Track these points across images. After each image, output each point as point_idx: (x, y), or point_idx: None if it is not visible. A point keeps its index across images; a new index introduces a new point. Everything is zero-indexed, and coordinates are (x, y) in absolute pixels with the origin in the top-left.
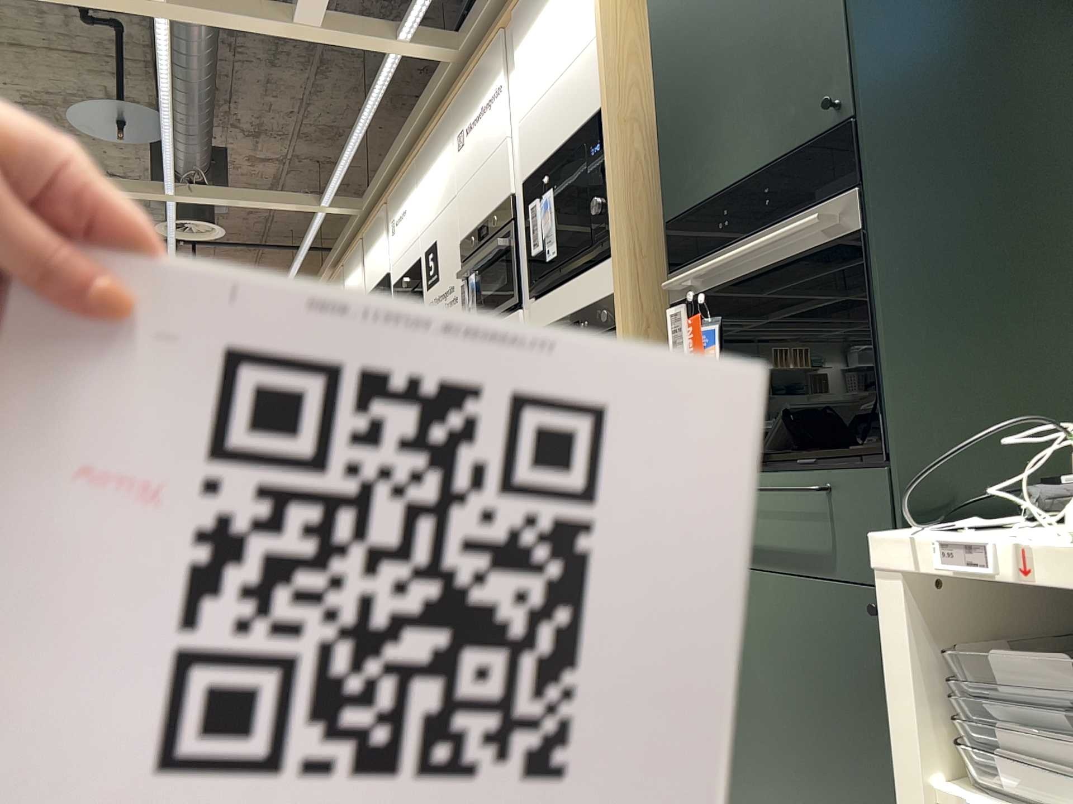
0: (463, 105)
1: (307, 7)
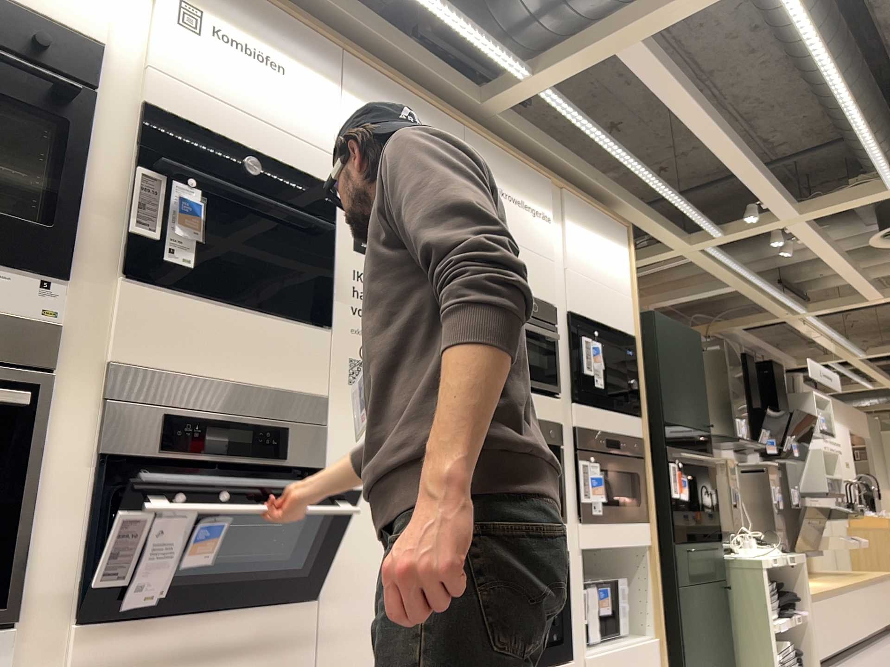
0: (489, 158)
1: (648, 62)
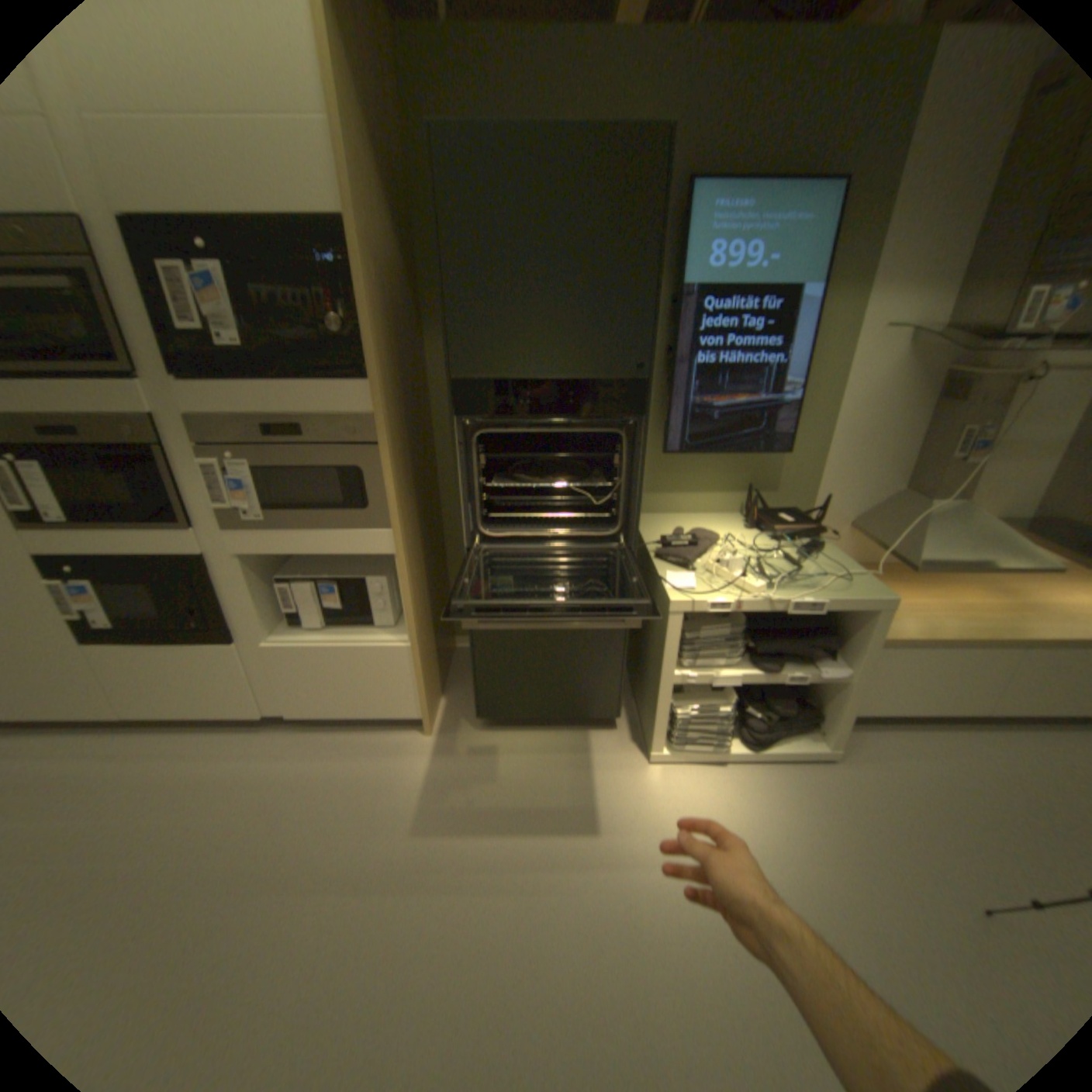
0: None
1: None
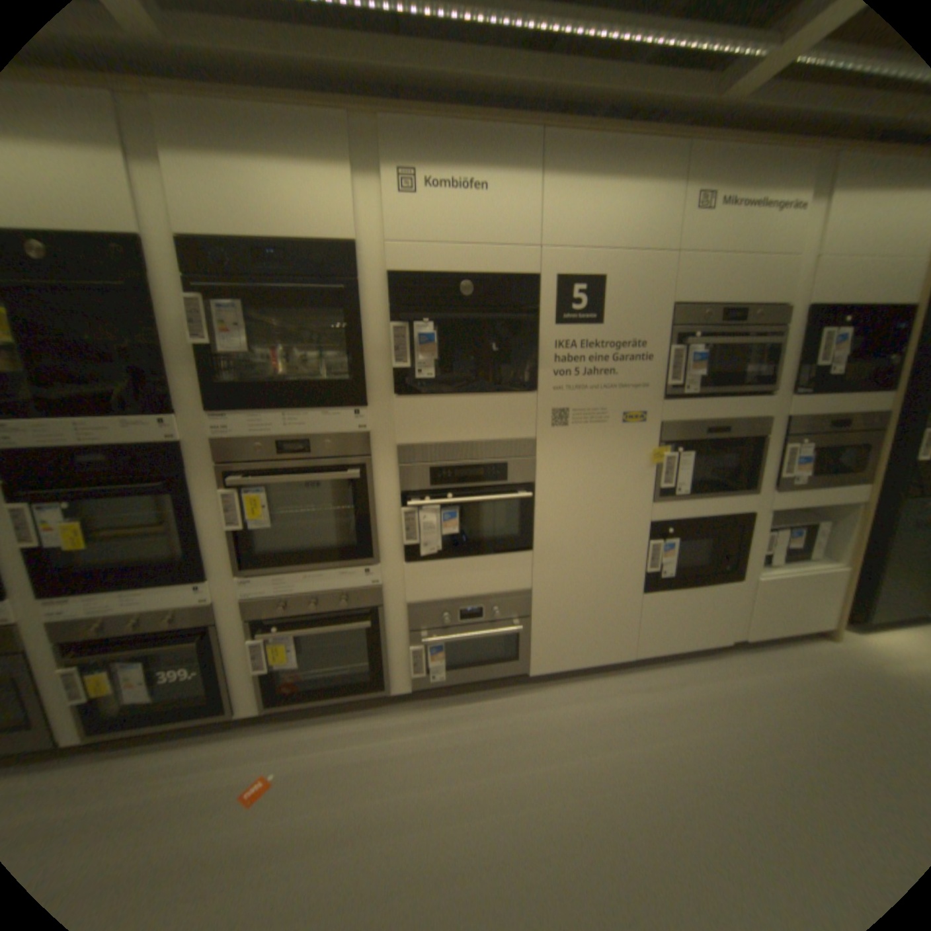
0: (723, 164)
1: None
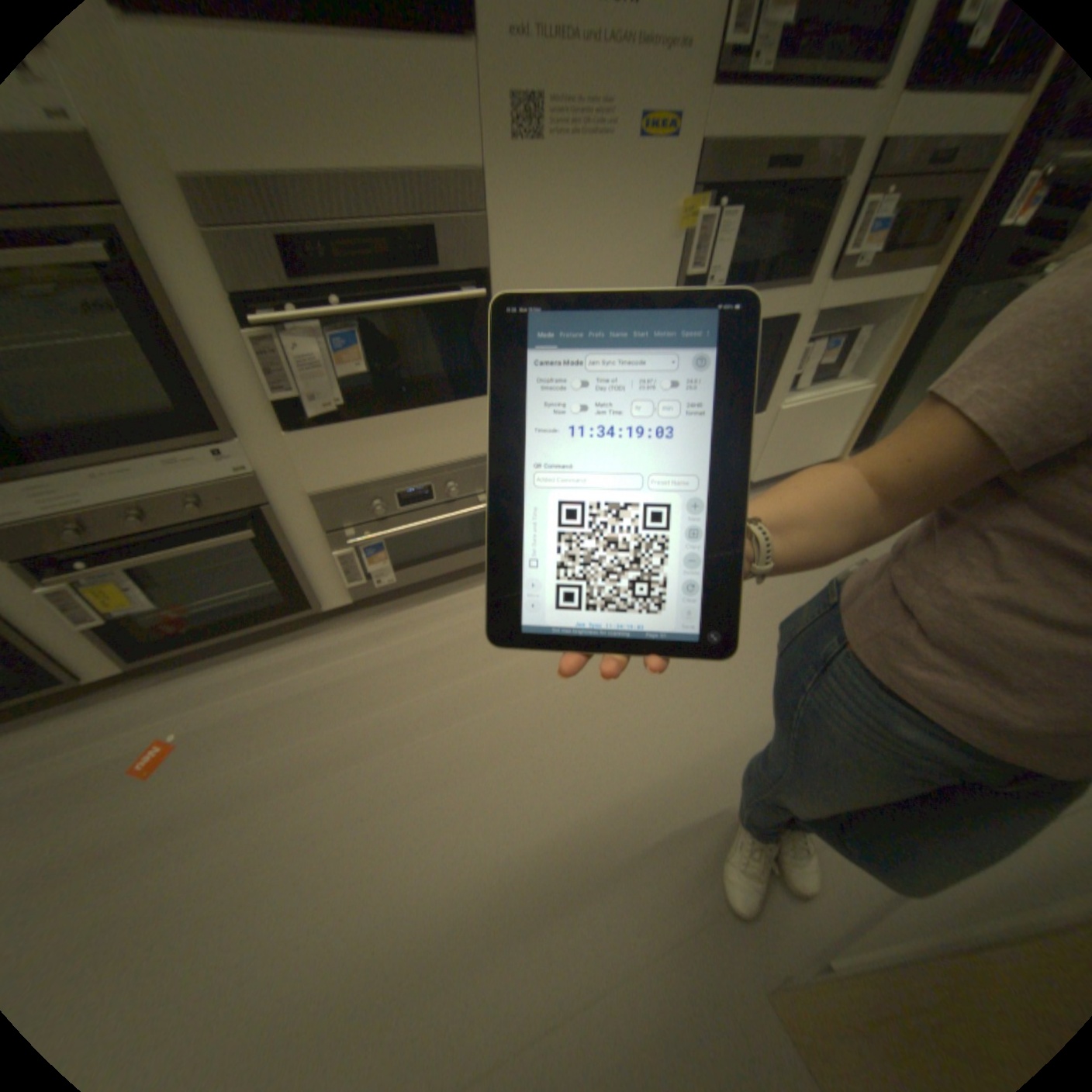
0: None
1: None
